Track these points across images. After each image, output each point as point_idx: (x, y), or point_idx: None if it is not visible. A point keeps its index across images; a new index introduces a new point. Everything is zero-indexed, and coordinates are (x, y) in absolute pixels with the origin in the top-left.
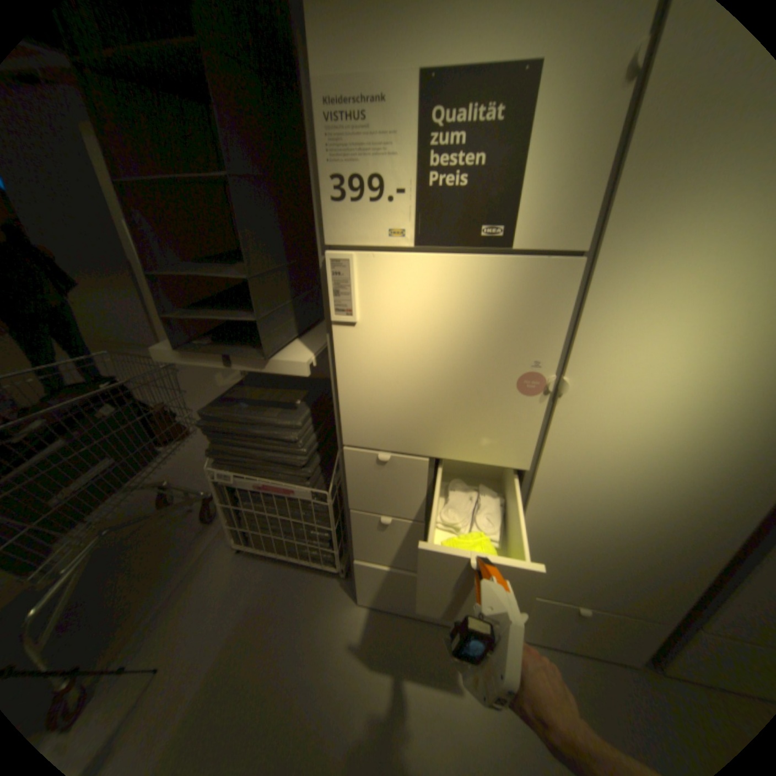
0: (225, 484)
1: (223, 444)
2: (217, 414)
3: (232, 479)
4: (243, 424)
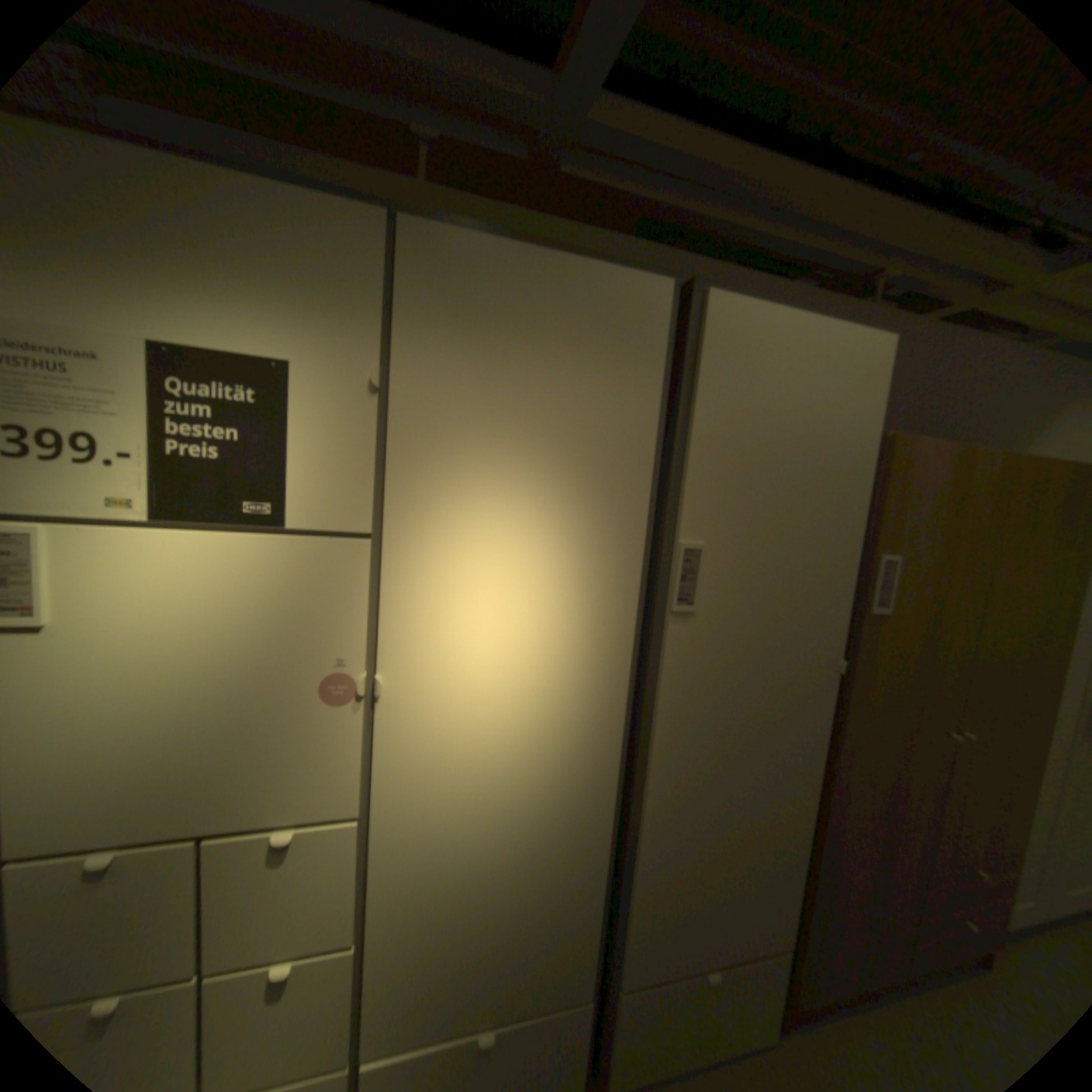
0: None
1: None
2: None
3: None
4: None
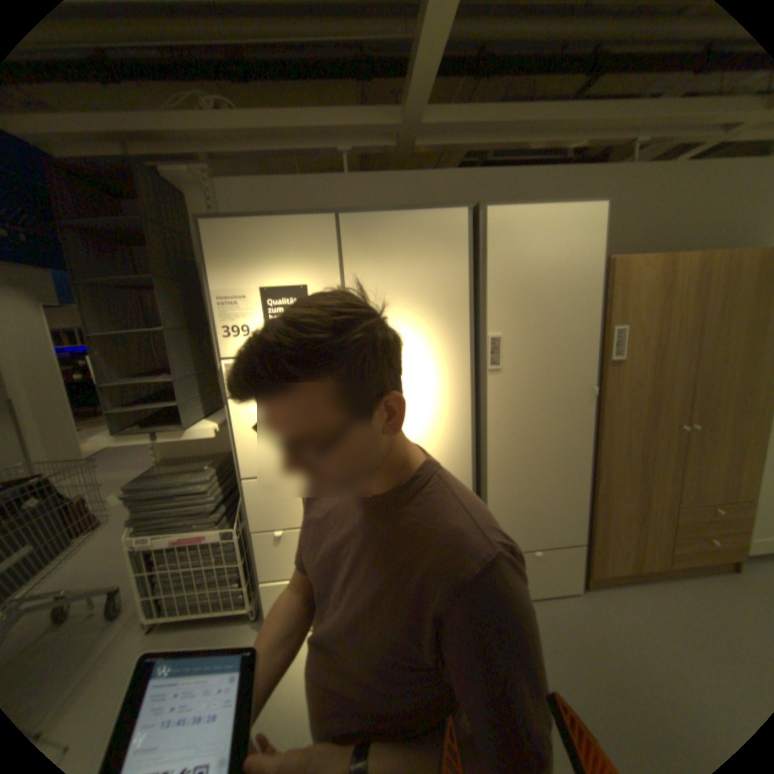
0: (141, 551)
1: (142, 512)
2: (138, 487)
3: (149, 542)
4: (161, 490)
